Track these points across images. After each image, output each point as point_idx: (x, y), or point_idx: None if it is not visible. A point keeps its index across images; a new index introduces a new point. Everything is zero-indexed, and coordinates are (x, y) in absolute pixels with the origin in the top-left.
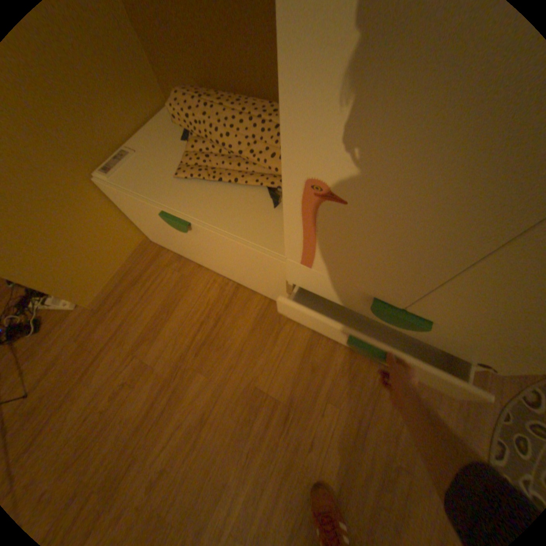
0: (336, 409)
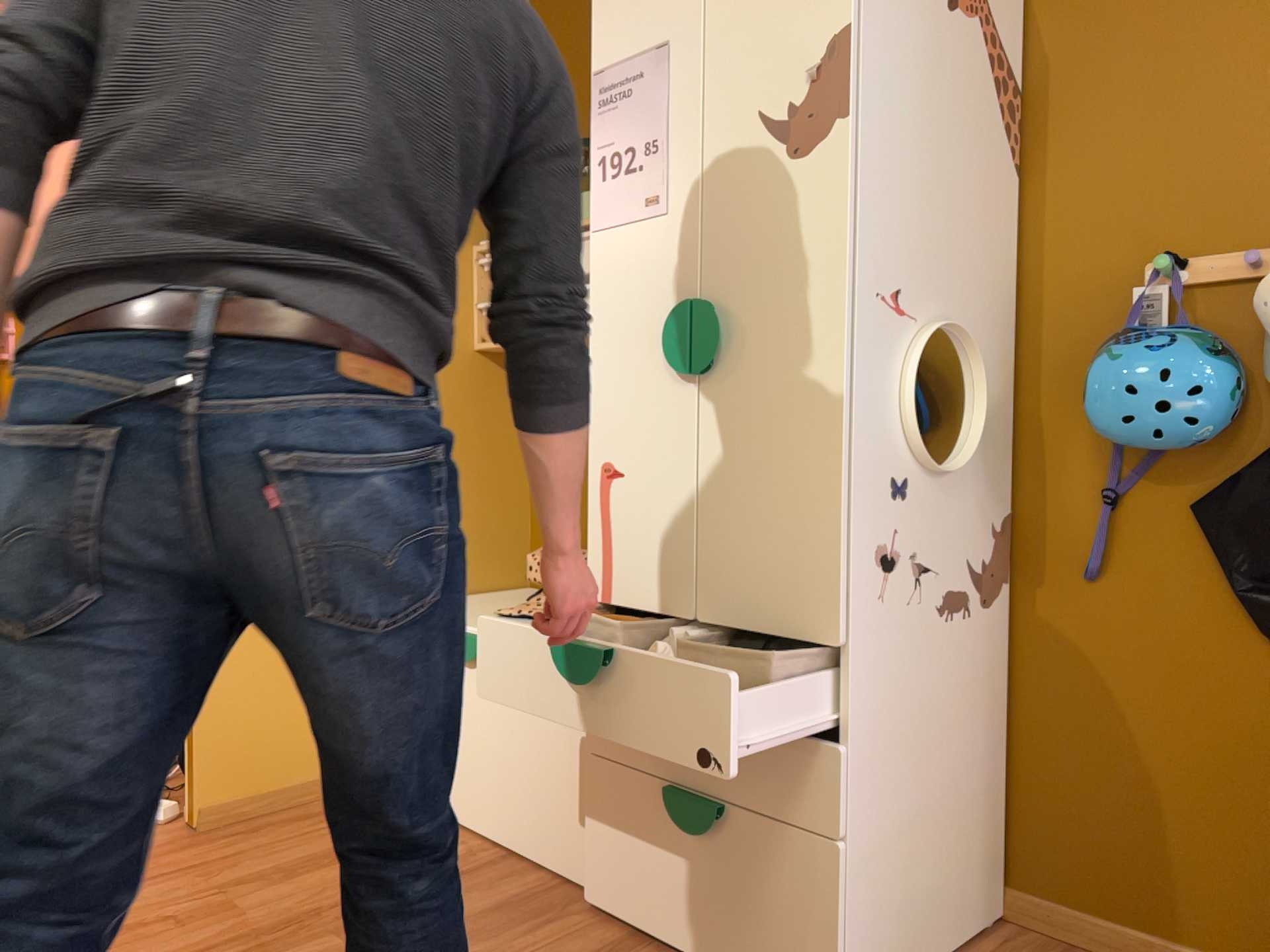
0: None
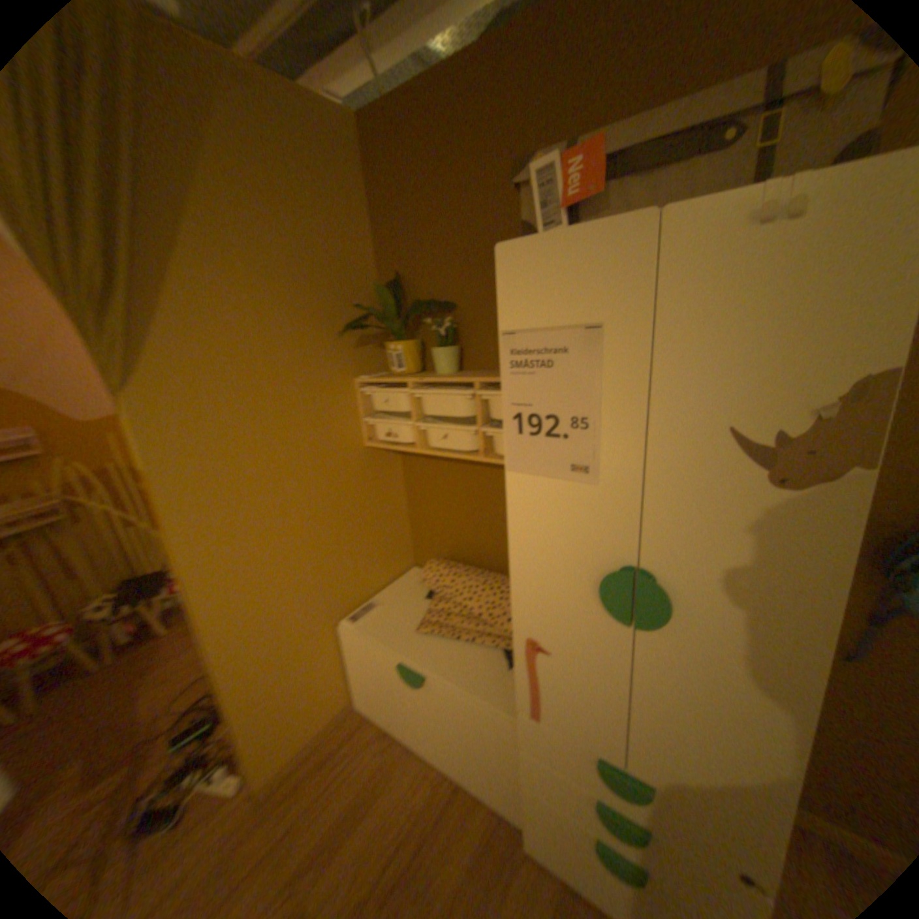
0: None
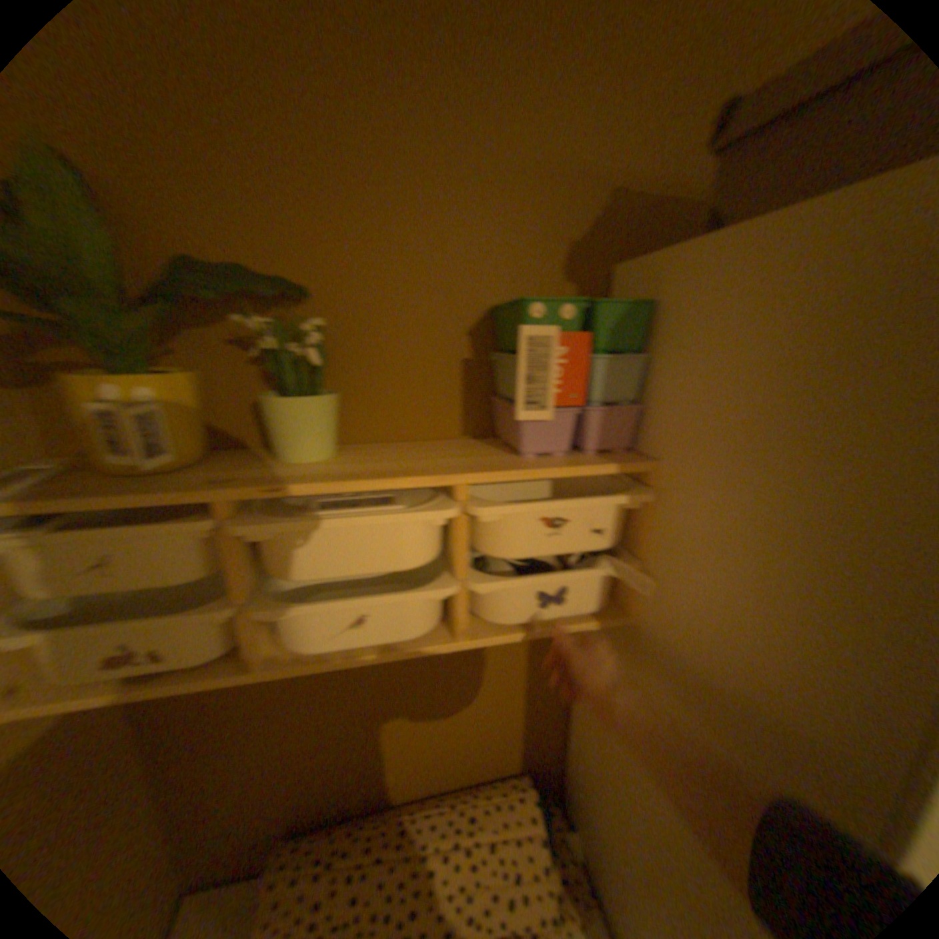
0: None
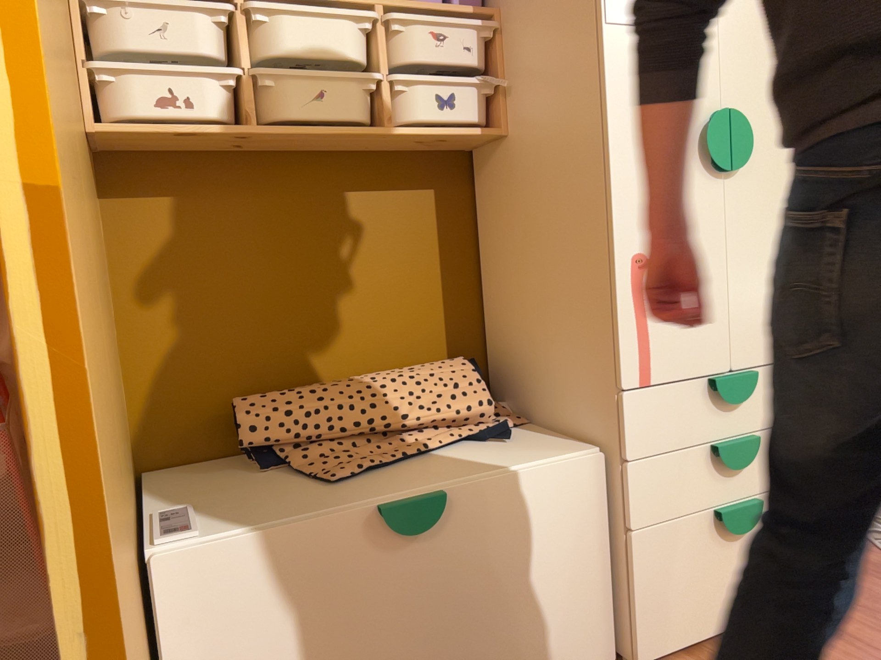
0: None
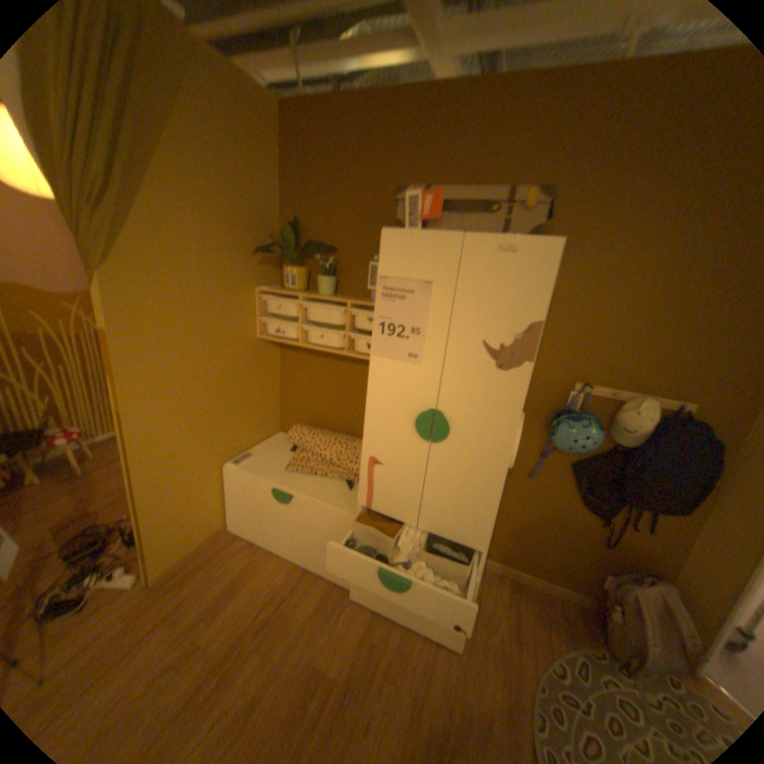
0: (392, 688)
